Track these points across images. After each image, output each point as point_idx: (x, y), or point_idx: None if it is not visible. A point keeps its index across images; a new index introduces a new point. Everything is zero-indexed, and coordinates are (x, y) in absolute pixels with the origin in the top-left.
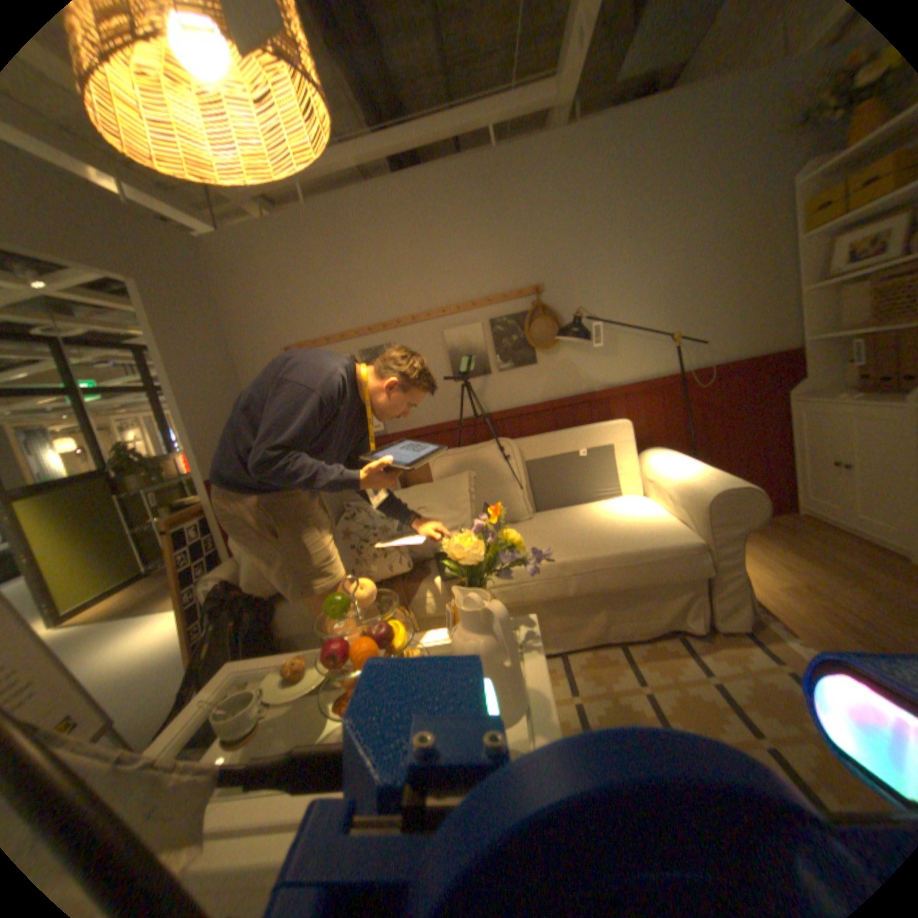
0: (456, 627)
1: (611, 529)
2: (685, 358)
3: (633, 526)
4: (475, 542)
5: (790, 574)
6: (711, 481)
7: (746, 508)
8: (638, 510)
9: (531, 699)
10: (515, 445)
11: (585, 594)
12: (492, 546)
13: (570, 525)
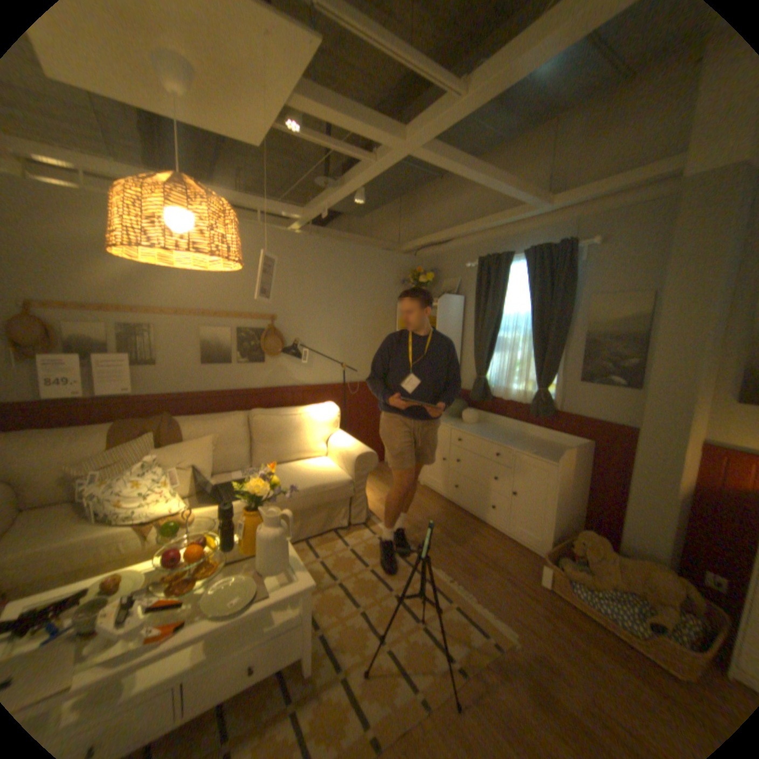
0: (260, 528)
1: (306, 474)
2: (345, 376)
3: (317, 472)
4: (262, 485)
5: (379, 493)
6: (356, 448)
7: (368, 462)
8: (318, 462)
9: (288, 560)
10: (247, 418)
11: (292, 512)
12: (269, 486)
13: (281, 472)
